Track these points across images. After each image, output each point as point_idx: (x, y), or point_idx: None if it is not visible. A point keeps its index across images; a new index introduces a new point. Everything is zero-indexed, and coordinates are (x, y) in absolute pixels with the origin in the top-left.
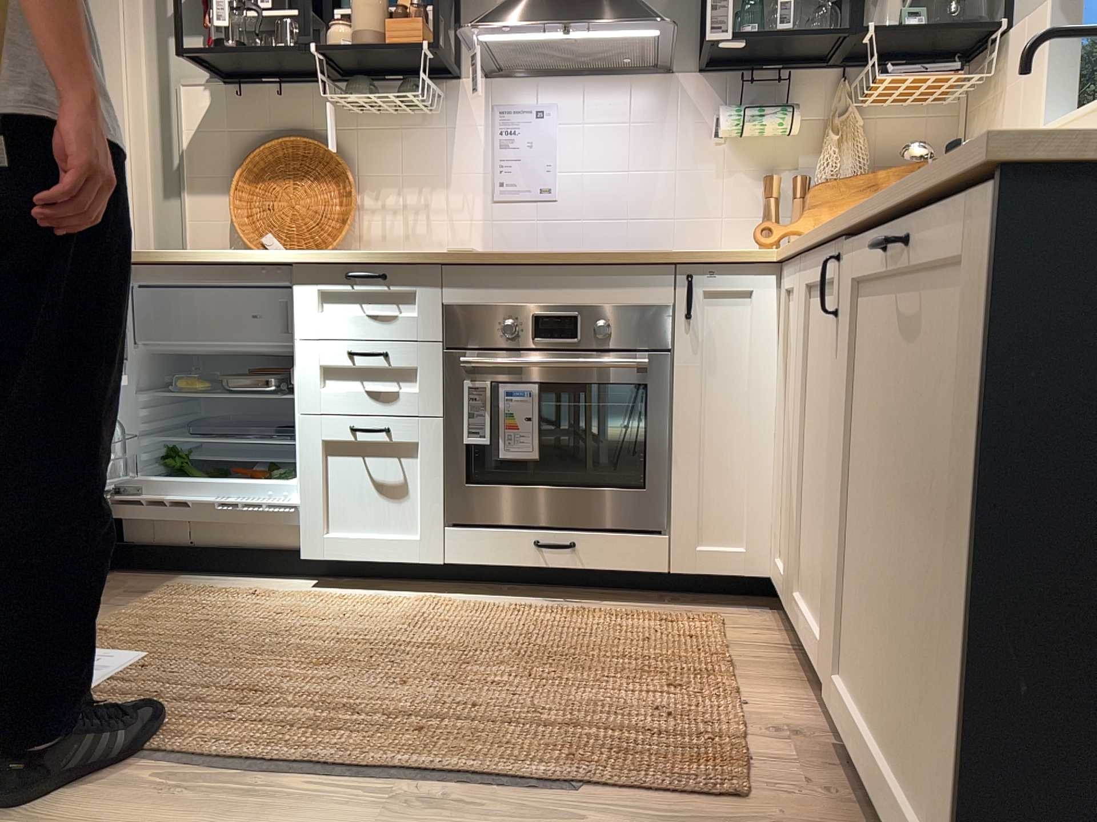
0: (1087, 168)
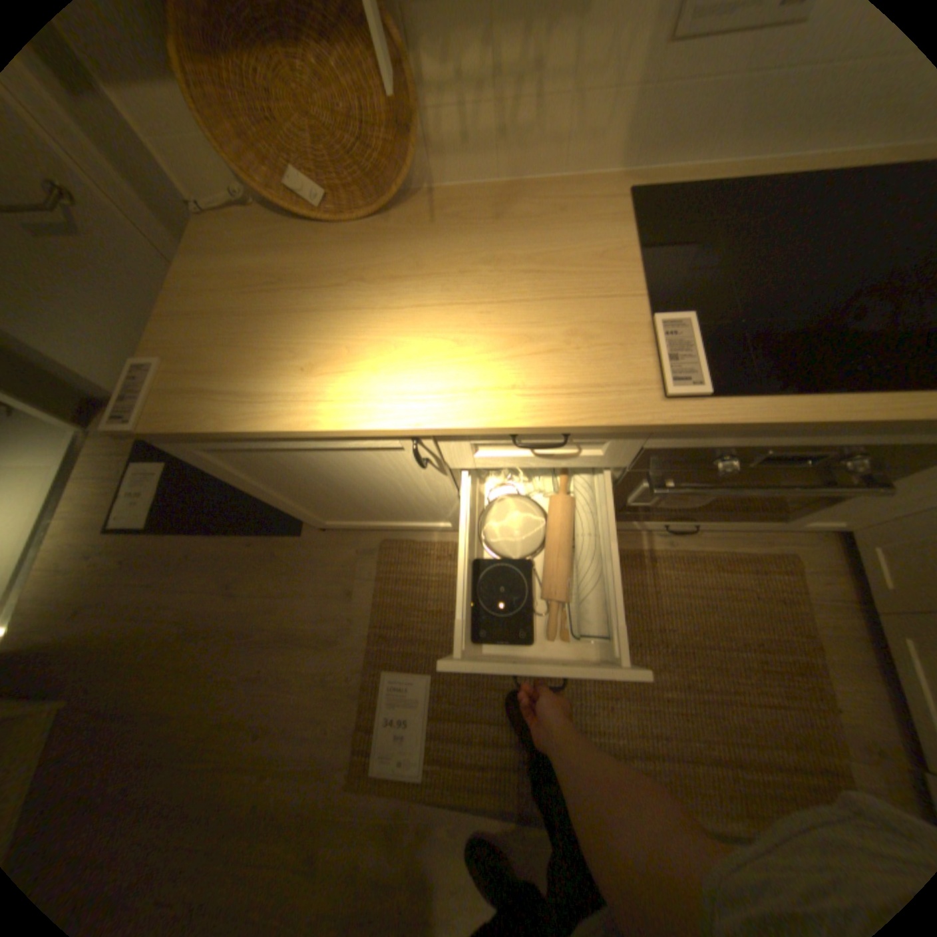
0: None
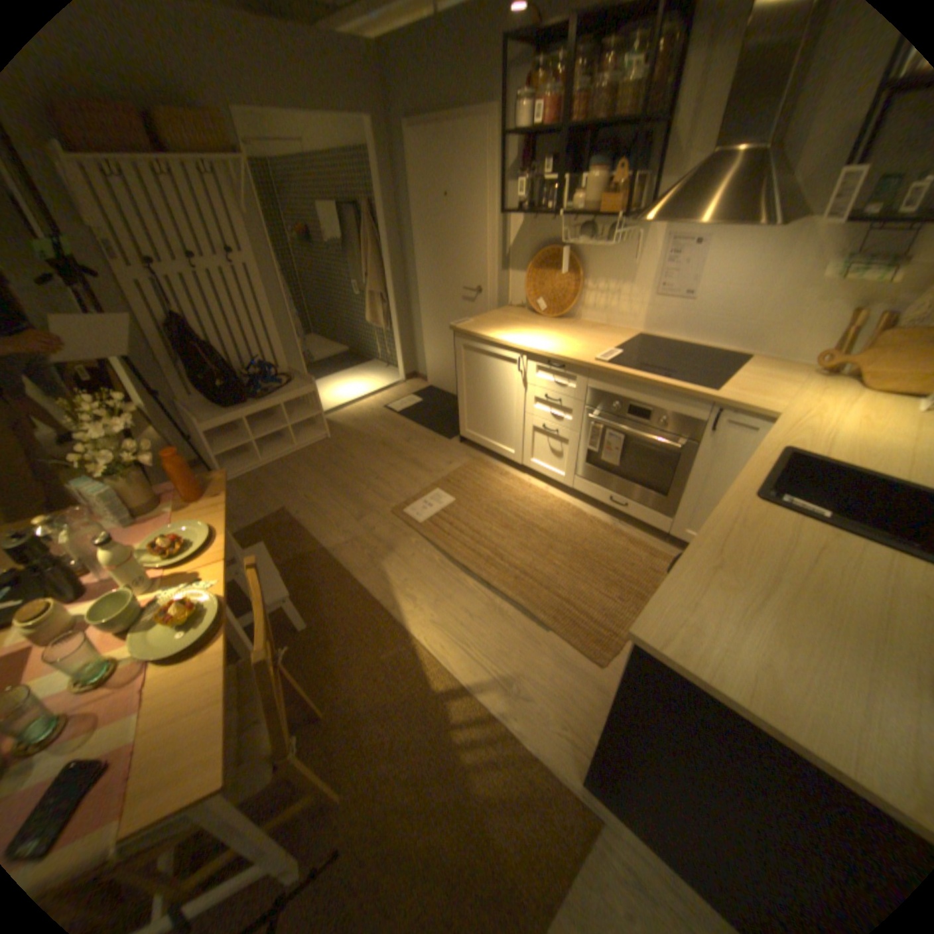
0: (655, 659)
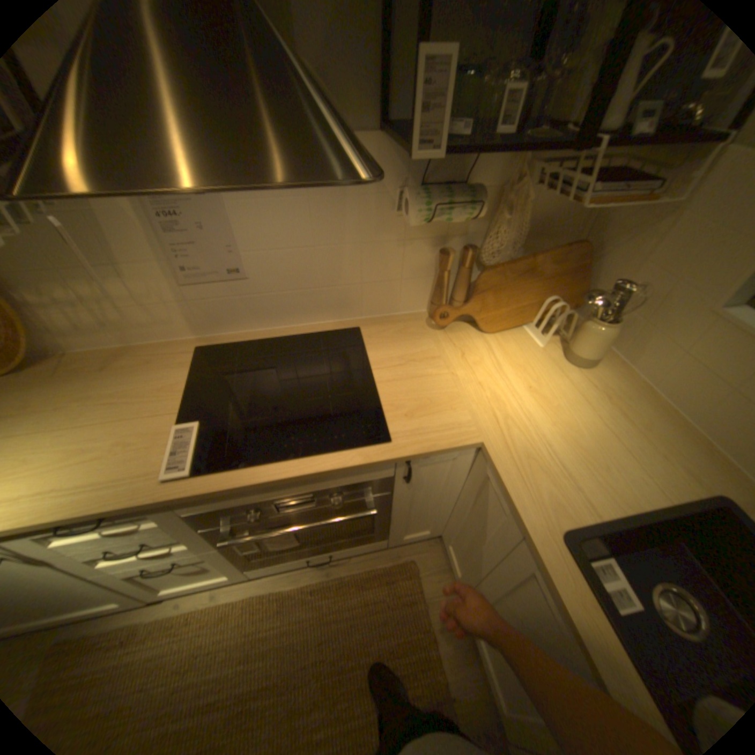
0: None
